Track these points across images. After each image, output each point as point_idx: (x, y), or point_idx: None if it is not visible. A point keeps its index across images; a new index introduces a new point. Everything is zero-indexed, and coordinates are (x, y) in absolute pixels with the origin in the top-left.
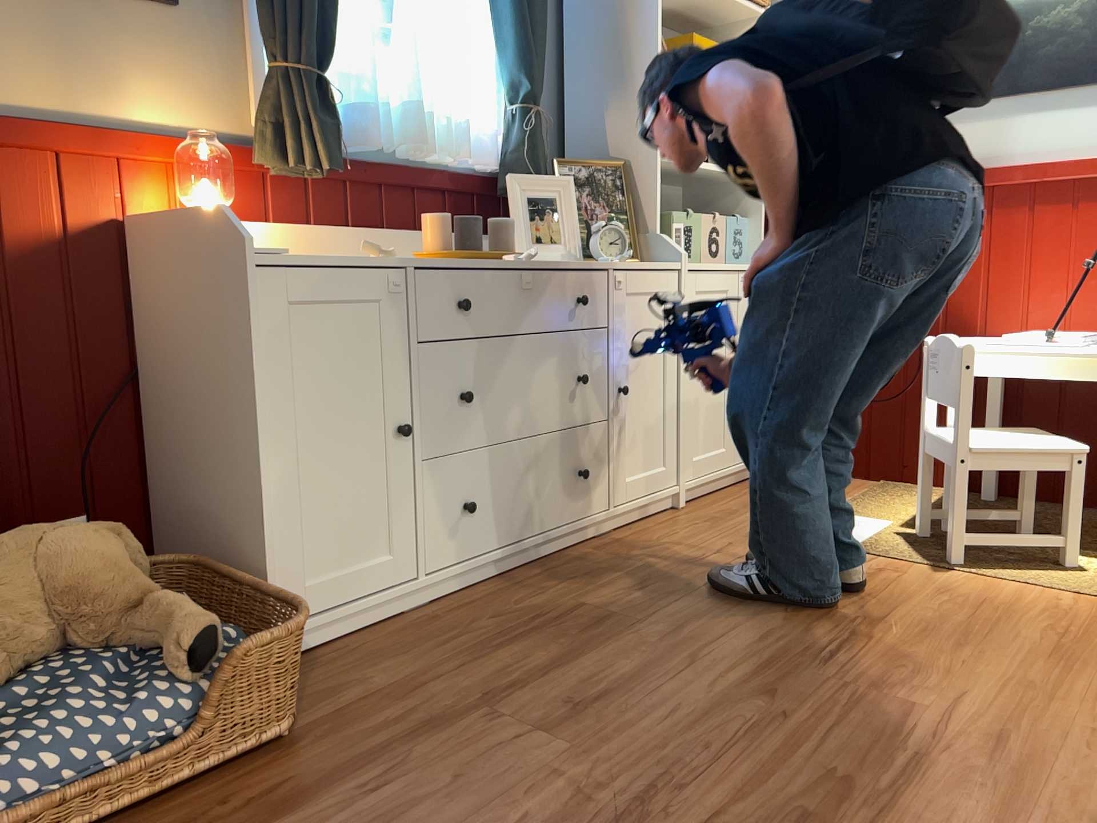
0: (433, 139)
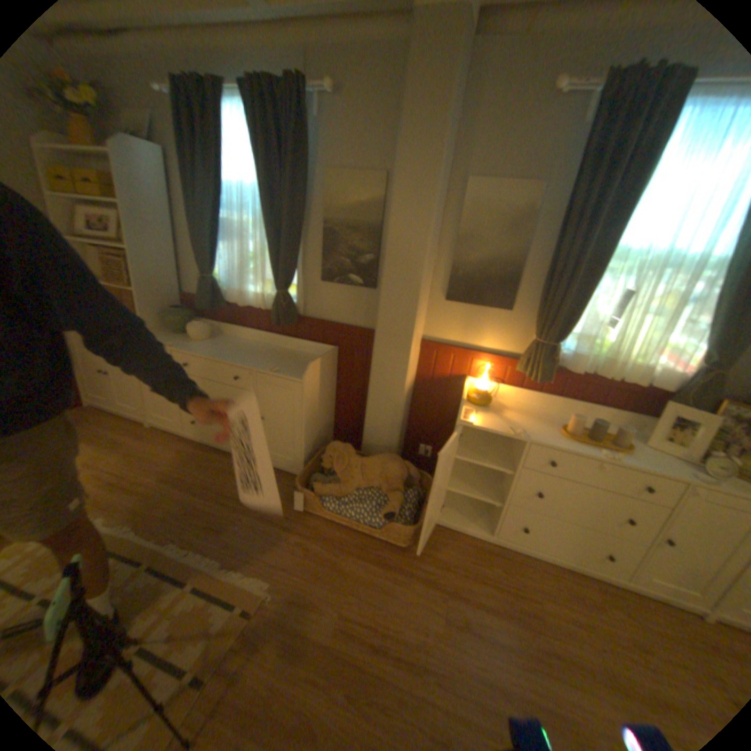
0: (630, 369)
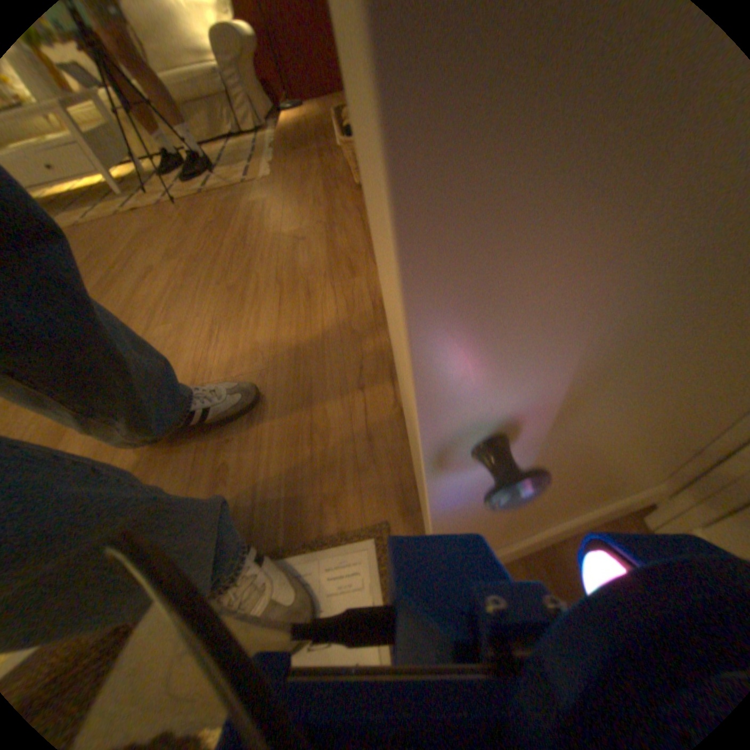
0: None
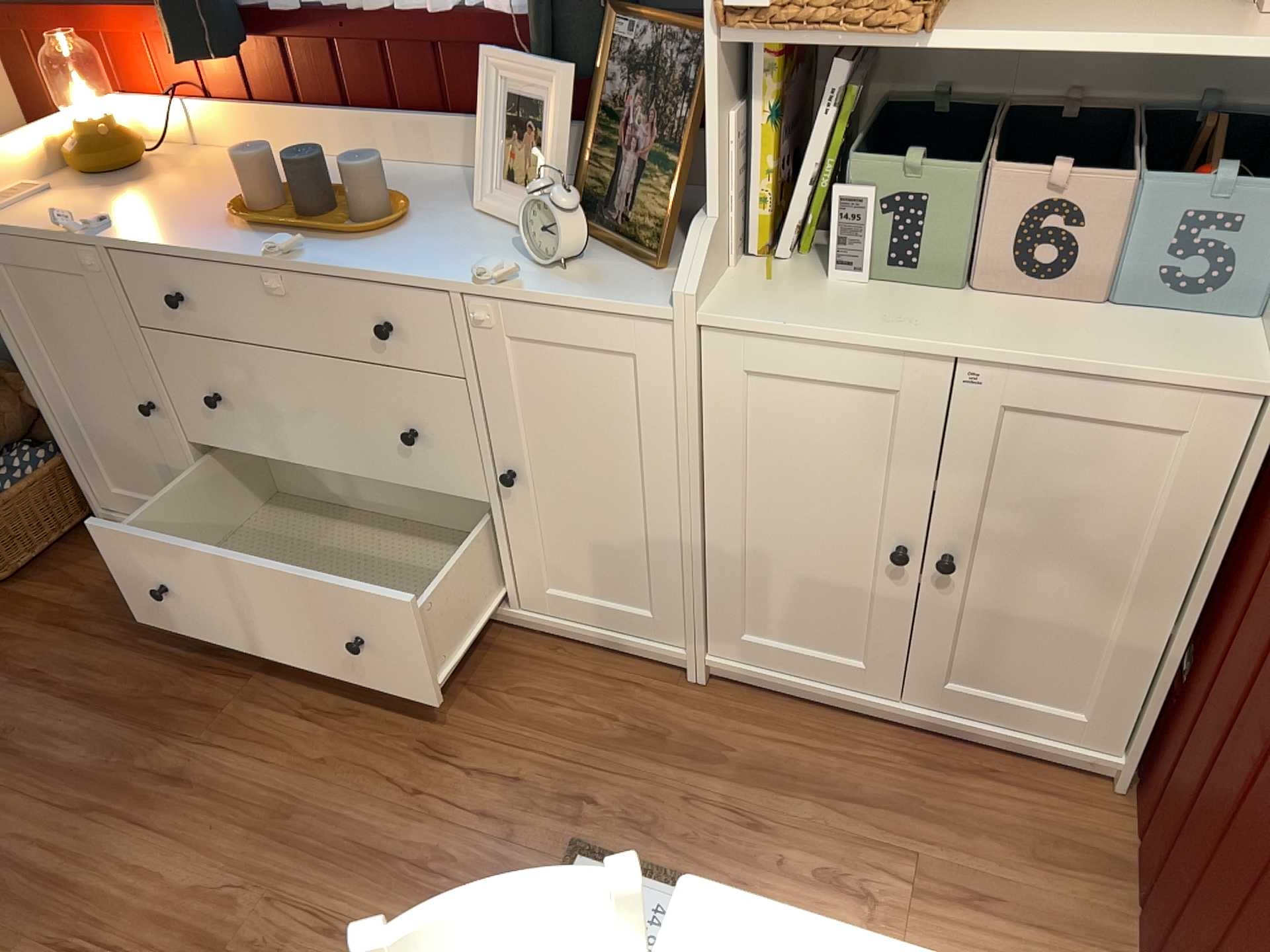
0: None
